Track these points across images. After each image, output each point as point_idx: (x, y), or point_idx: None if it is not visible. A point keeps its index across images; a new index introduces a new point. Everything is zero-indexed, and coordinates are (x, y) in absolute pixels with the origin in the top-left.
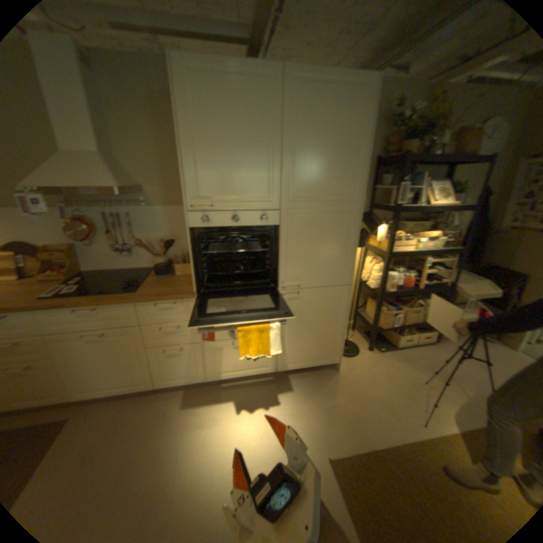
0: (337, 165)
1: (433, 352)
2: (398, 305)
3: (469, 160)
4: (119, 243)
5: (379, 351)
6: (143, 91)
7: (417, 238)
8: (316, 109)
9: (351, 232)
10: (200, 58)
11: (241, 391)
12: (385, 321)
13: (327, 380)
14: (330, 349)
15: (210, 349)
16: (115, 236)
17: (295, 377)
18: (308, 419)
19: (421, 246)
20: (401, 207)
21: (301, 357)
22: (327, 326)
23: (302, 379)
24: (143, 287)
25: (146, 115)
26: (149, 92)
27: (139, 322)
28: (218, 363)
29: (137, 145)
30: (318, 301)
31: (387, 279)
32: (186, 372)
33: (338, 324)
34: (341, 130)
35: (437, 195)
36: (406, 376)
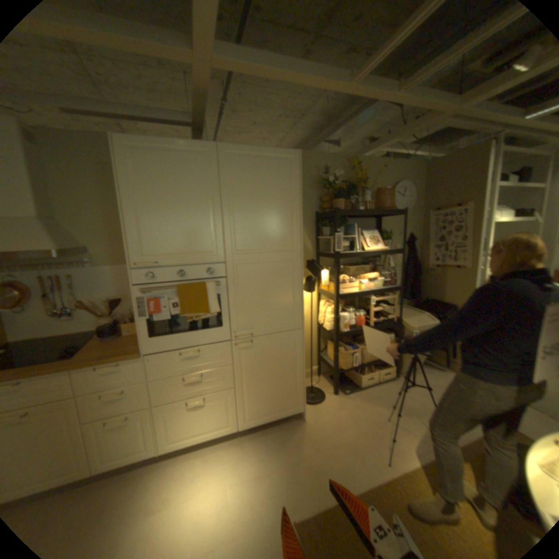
0: (274, 222)
1: (394, 388)
2: (354, 344)
3: (390, 214)
4: (57, 309)
5: (344, 394)
6: (90, 163)
7: (359, 280)
8: (249, 178)
9: (295, 279)
10: (141, 140)
11: (198, 462)
12: (344, 362)
13: (293, 433)
14: (292, 398)
15: (160, 415)
16: (53, 301)
17: (259, 436)
18: (272, 480)
19: (363, 287)
20: (339, 254)
21: (263, 411)
22: (285, 373)
23: (267, 437)
24: (81, 353)
25: (93, 184)
26: (96, 164)
27: (74, 393)
28: (170, 431)
29: (82, 210)
30: (273, 348)
31: (338, 320)
32: (131, 448)
33: (297, 370)
34: (273, 194)
35: (369, 243)
36: (369, 416)
